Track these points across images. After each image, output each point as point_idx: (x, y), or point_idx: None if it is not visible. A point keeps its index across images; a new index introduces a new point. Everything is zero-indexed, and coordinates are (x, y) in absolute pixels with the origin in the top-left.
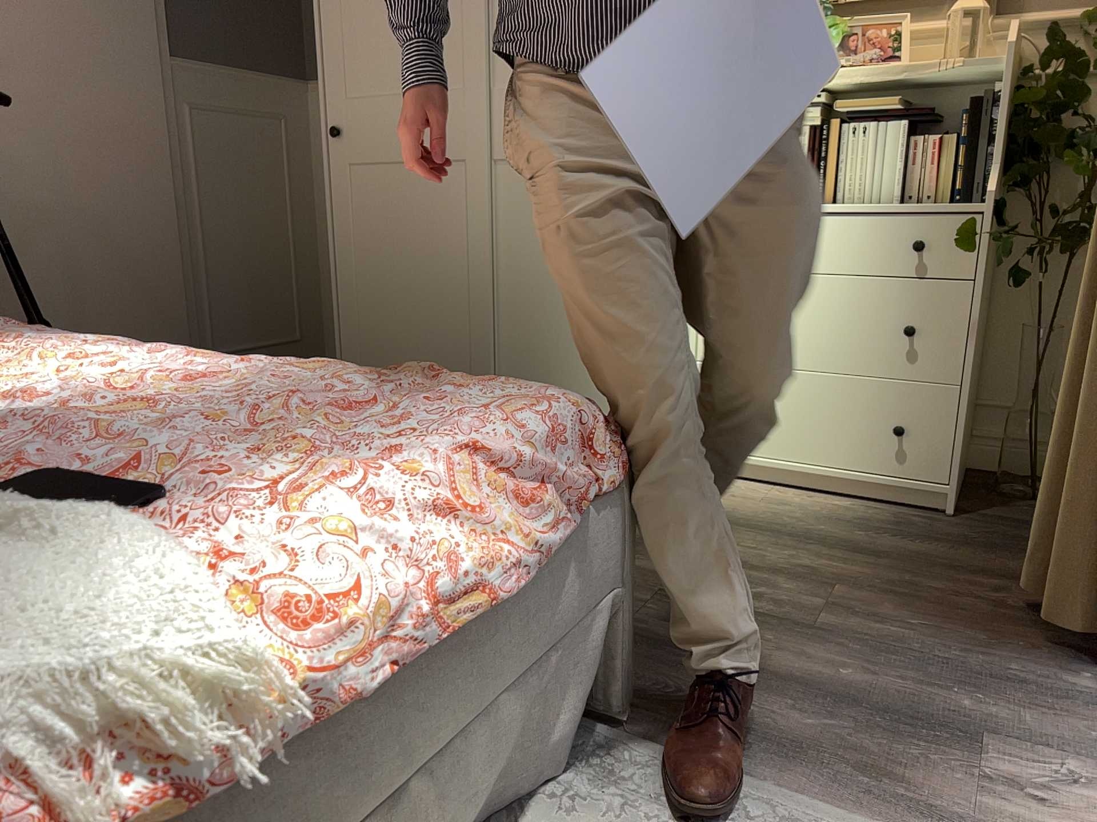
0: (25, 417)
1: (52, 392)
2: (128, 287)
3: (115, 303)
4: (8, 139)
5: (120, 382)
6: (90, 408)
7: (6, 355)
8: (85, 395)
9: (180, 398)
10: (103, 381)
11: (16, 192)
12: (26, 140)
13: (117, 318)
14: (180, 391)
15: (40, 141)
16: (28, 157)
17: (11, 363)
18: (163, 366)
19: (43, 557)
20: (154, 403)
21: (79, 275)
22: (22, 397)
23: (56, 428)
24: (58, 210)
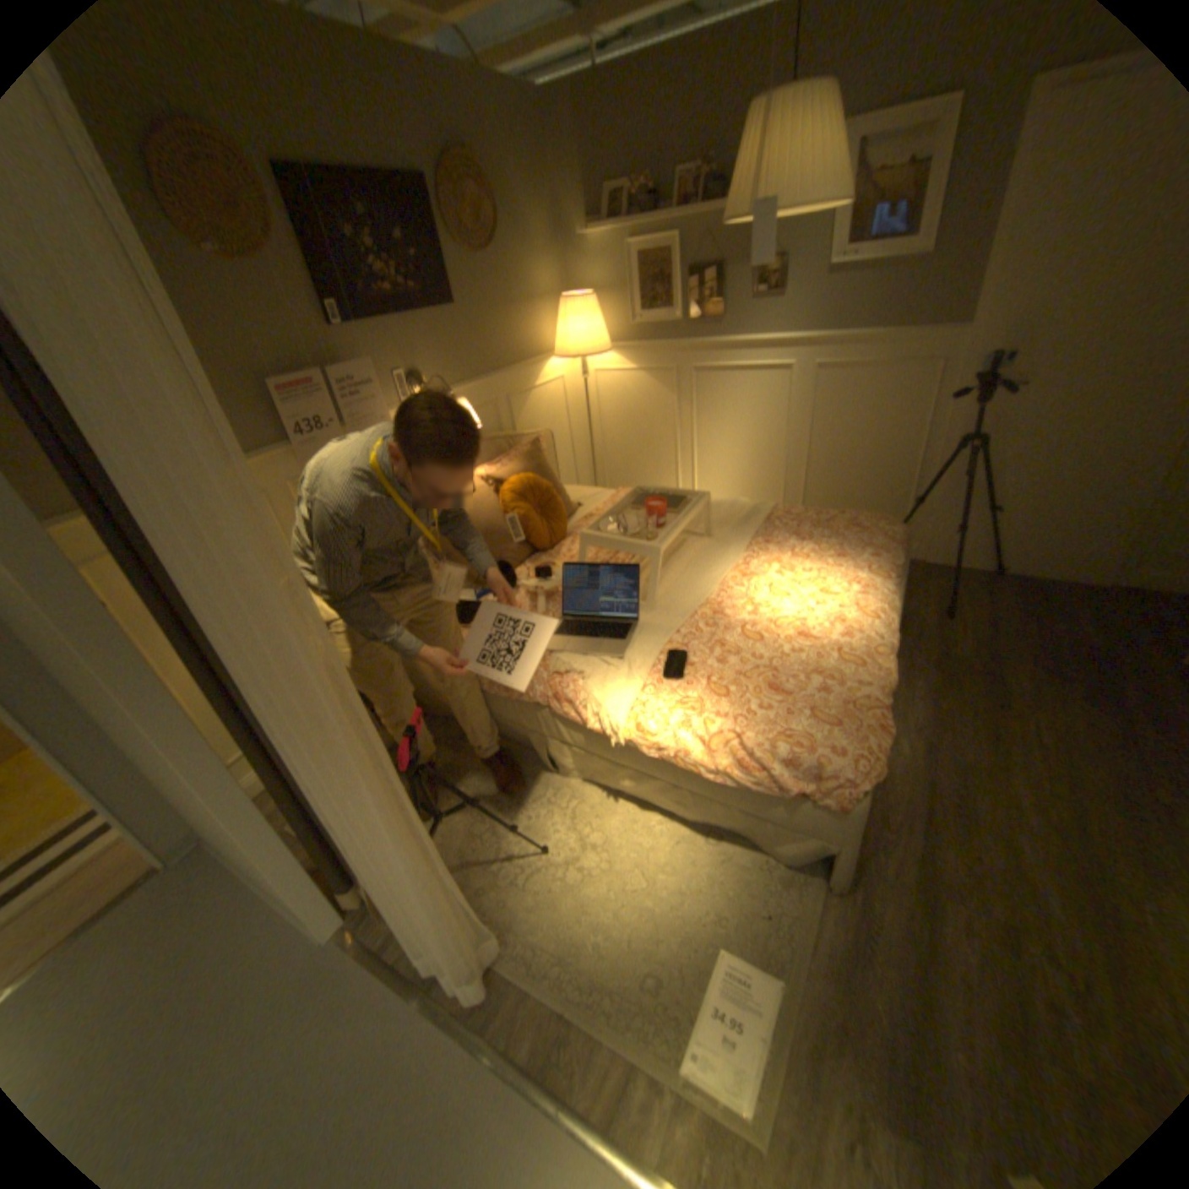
0: (745, 620)
1: (787, 606)
2: (1091, 492)
3: (1073, 501)
4: (1040, 393)
5: (811, 614)
6: (759, 628)
7: (824, 572)
8: (773, 619)
9: (794, 639)
10: (812, 609)
11: (1029, 426)
12: (1054, 392)
13: (1069, 510)
14: (788, 638)
15: (1065, 392)
16: (1050, 404)
17: (814, 579)
18: (832, 615)
19: (644, 676)
20: (775, 638)
21: (1052, 479)
22: (759, 610)
23: (729, 634)
24: (1057, 437)
